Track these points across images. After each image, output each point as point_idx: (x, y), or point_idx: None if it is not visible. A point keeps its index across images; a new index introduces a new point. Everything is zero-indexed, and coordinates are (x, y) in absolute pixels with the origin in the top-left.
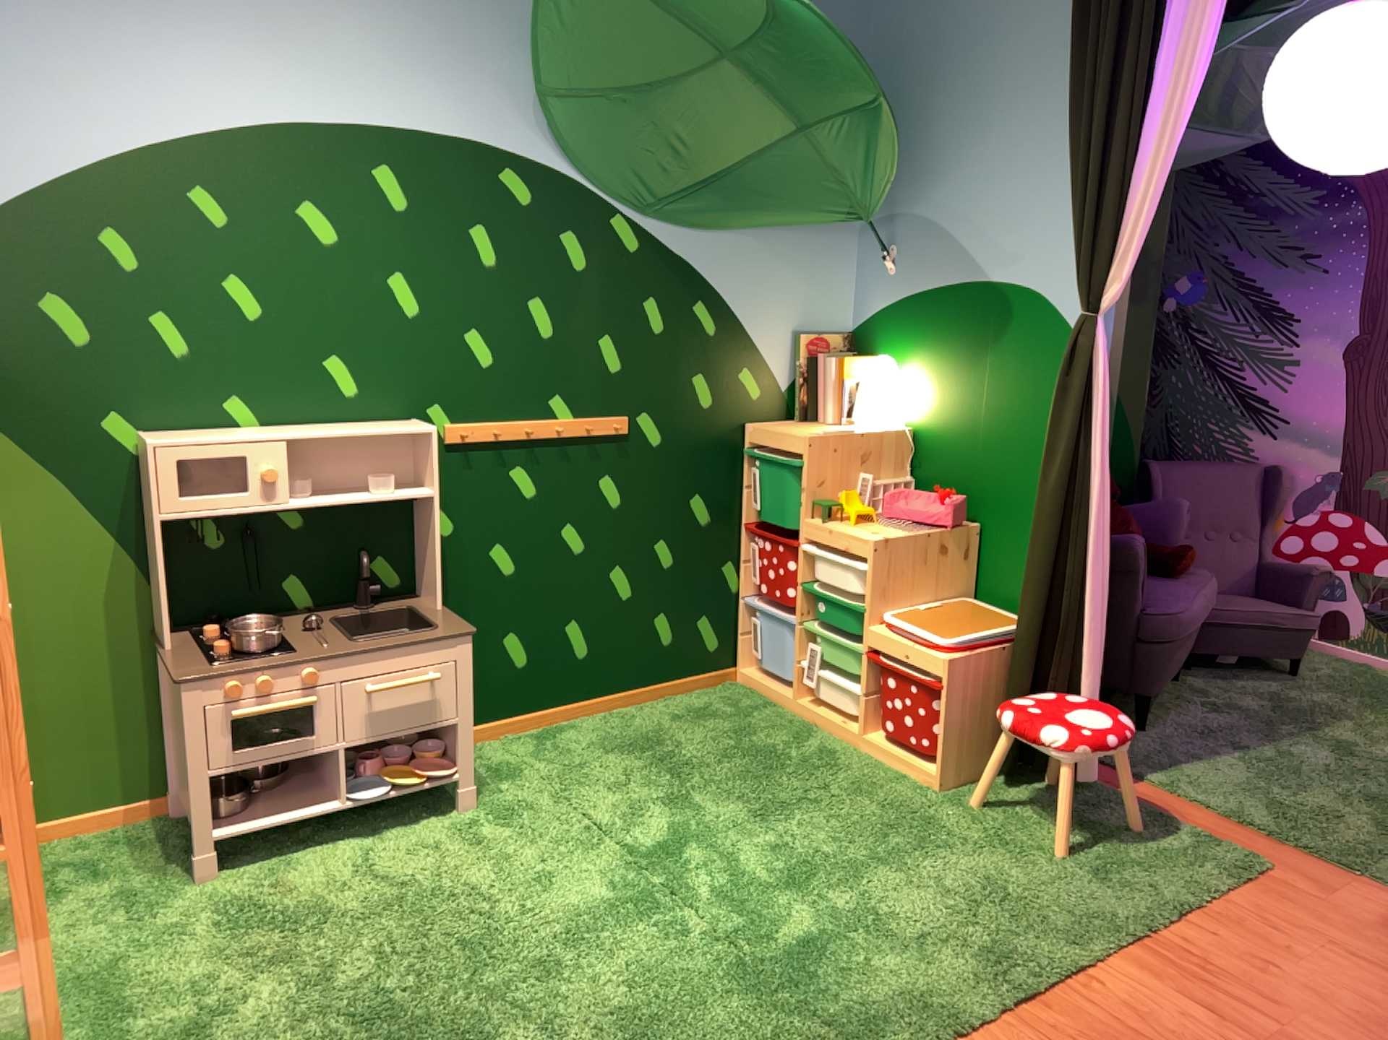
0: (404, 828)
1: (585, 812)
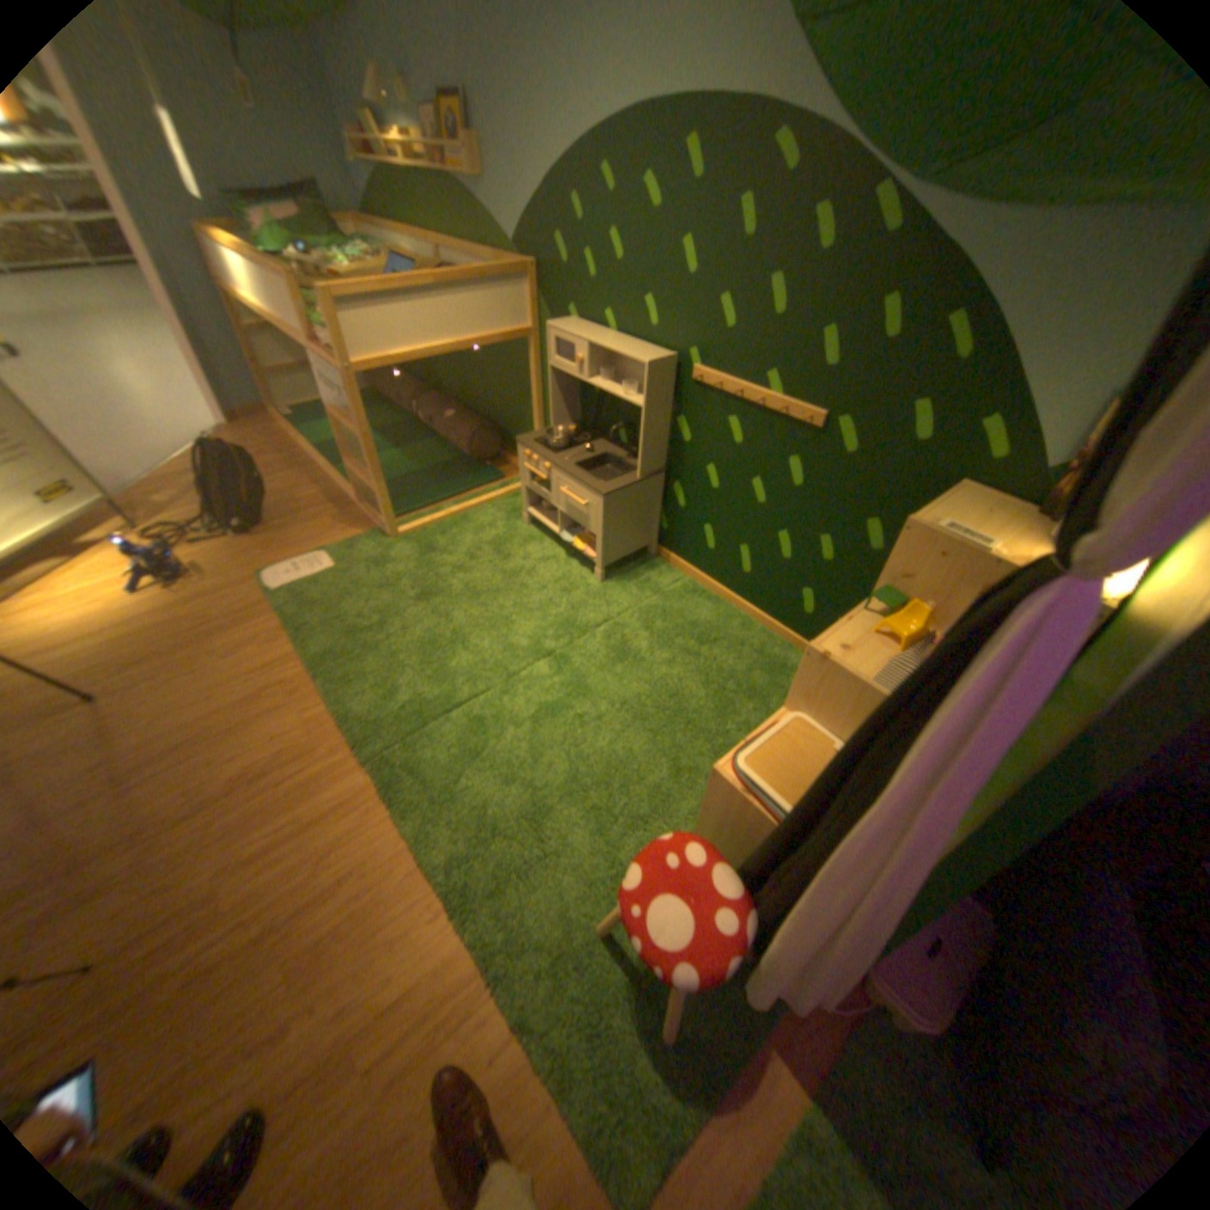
0: (578, 566)
1: (609, 626)
